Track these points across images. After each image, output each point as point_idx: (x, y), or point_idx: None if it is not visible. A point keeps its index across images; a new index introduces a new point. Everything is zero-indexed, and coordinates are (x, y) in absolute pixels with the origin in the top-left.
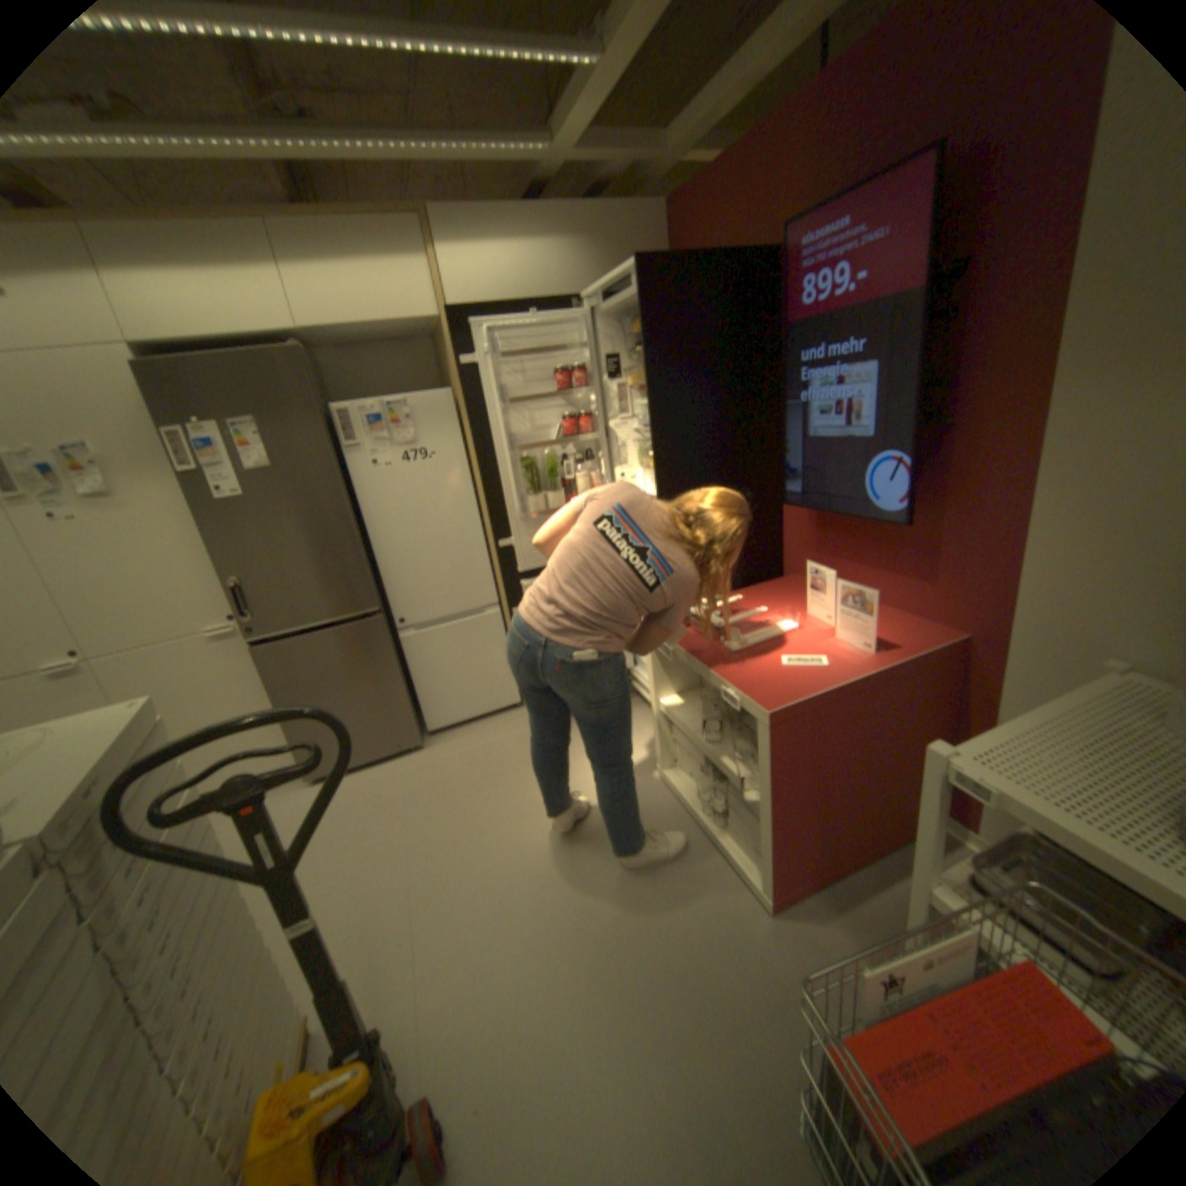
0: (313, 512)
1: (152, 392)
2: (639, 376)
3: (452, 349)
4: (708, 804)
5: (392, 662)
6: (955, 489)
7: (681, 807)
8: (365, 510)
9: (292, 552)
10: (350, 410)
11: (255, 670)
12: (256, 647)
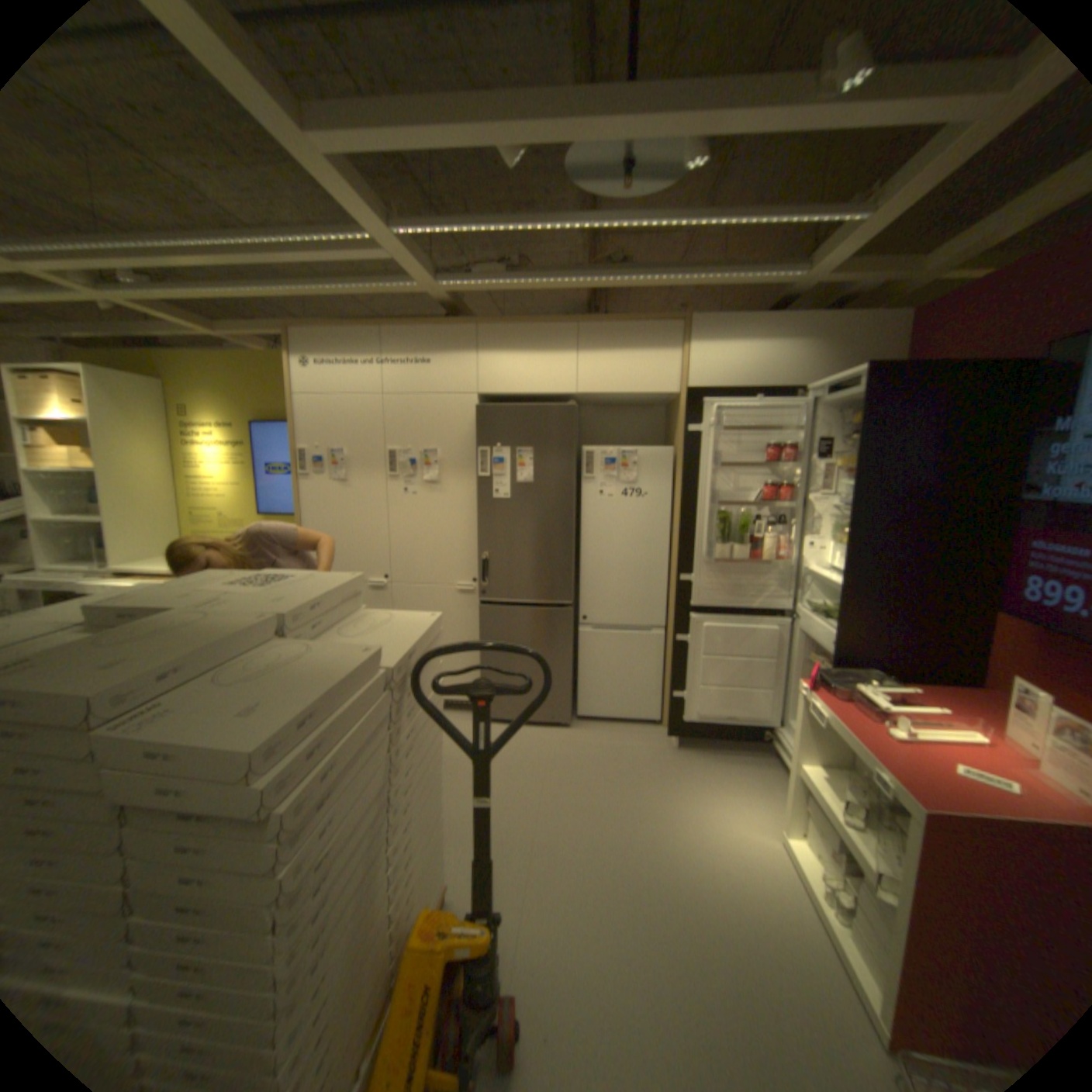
0: (549, 520)
1: (481, 425)
2: (850, 459)
3: (683, 418)
4: (834, 893)
5: (568, 648)
6: None
7: (802, 887)
8: (583, 527)
9: (527, 546)
10: (595, 453)
11: (477, 622)
12: (484, 605)
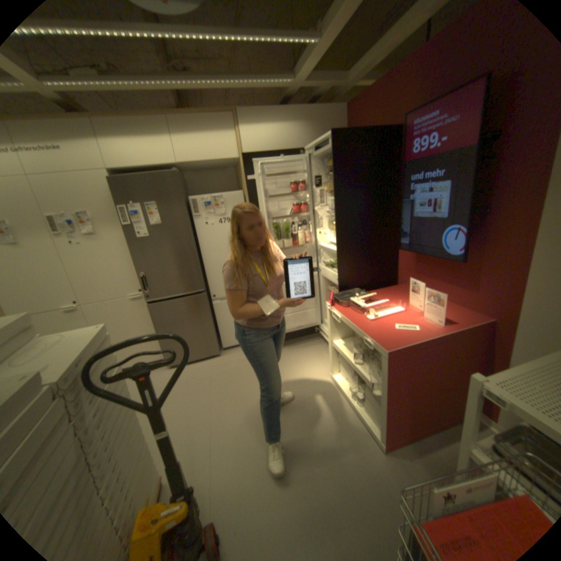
0: (178, 244)
1: (114, 190)
2: (330, 186)
3: (244, 172)
4: (354, 394)
5: (208, 314)
6: (490, 245)
7: (341, 394)
8: (201, 244)
9: (168, 262)
10: (197, 199)
11: (149, 314)
12: (150, 304)
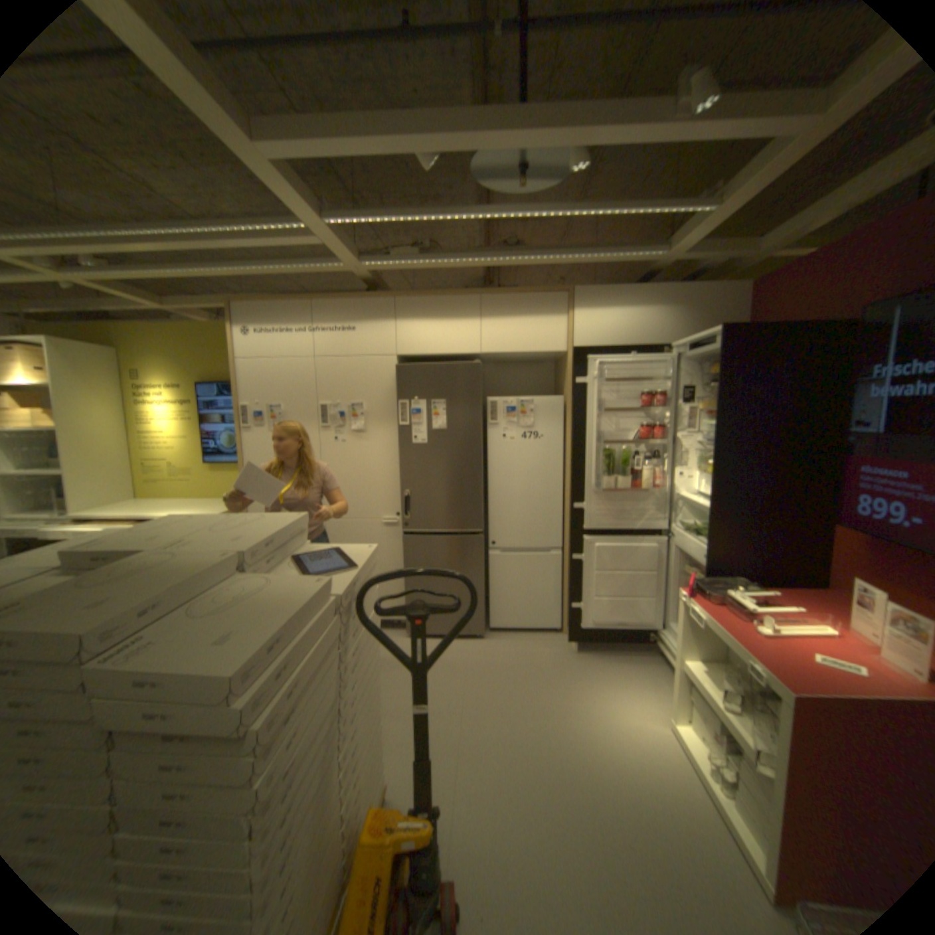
0: (461, 460)
1: (401, 382)
2: (709, 403)
3: (570, 372)
4: (719, 770)
5: (481, 569)
6: None
7: (690, 766)
8: (490, 465)
9: (443, 483)
10: (498, 403)
11: (401, 550)
12: (407, 536)
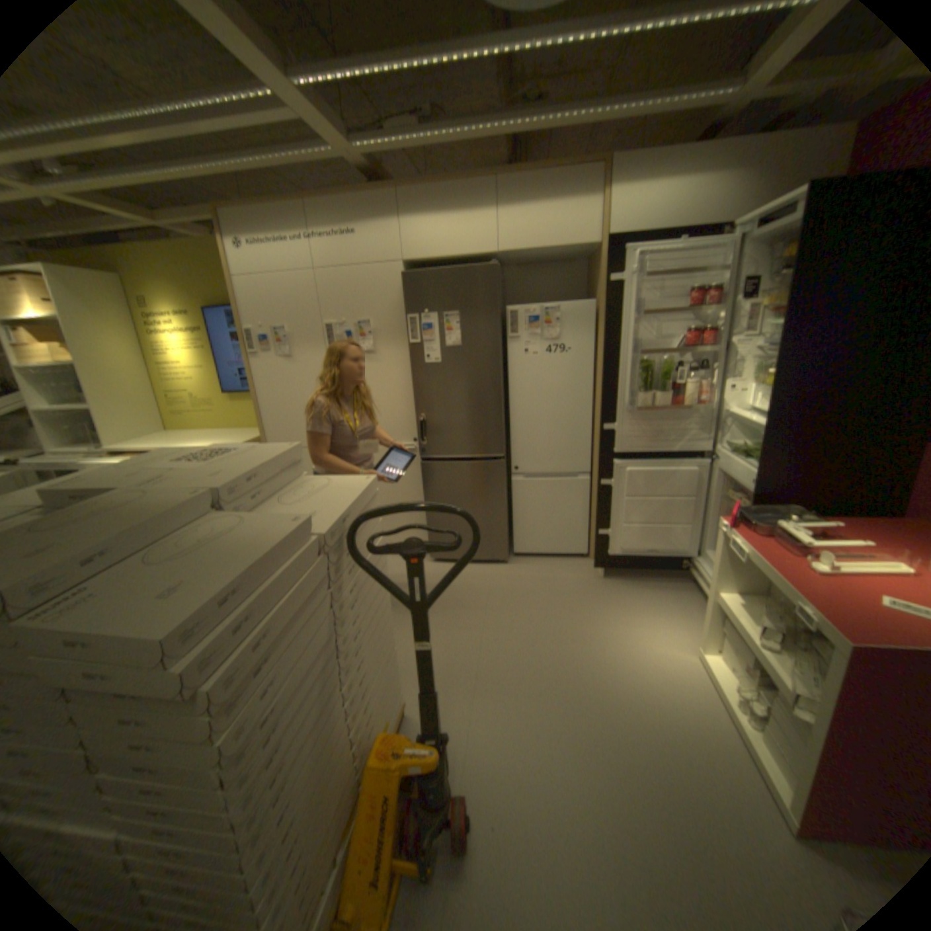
0: (478, 380)
1: (408, 292)
2: (777, 296)
3: (605, 268)
4: (748, 704)
5: (503, 495)
6: None
7: (717, 695)
8: (511, 384)
9: (460, 405)
10: (519, 311)
11: (421, 477)
12: (425, 462)
